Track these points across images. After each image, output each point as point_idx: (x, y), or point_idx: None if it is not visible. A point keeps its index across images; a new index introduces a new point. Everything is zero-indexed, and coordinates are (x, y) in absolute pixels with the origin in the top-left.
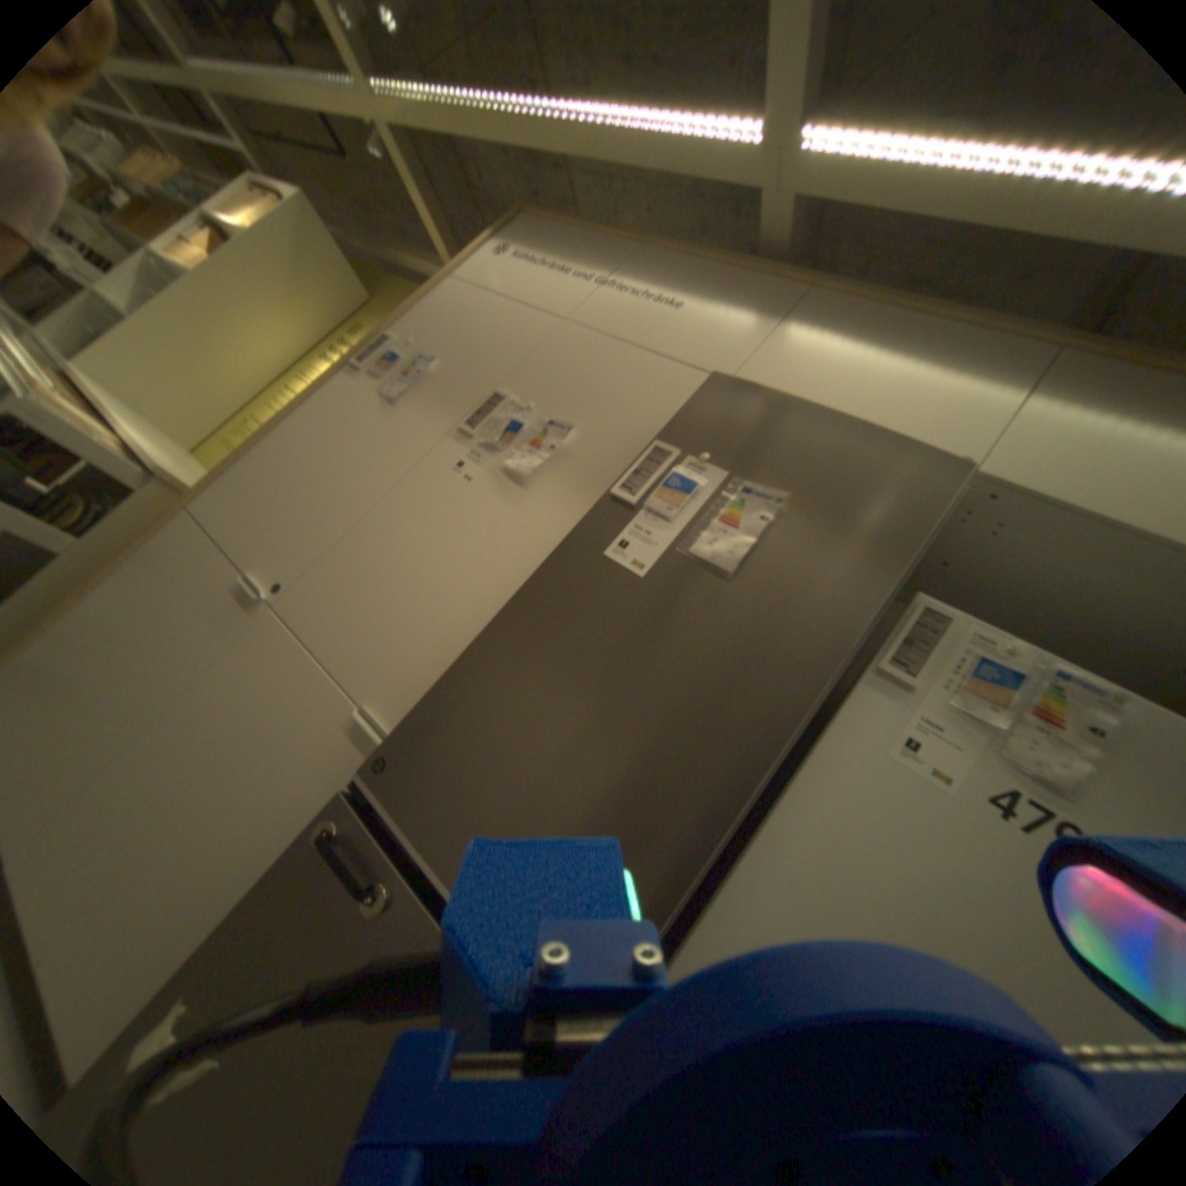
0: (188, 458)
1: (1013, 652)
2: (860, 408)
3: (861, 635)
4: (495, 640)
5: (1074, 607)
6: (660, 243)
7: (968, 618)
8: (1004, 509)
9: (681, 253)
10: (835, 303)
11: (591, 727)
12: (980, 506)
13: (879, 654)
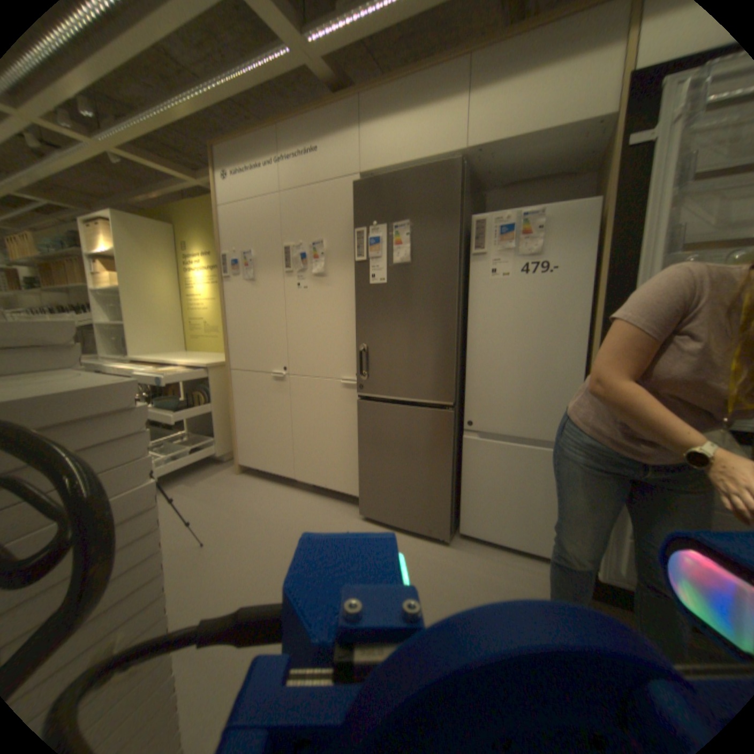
0: (185, 351)
1: (507, 216)
2: (412, 147)
3: (457, 251)
4: (360, 332)
5: (539, 158)
6: (281, 115)
7: (490, 213)
8: (486, 150)
9: (293, 113)
10: (372, 95)
11: (403, 335)
12: (478, 153)
13: (472, 244)
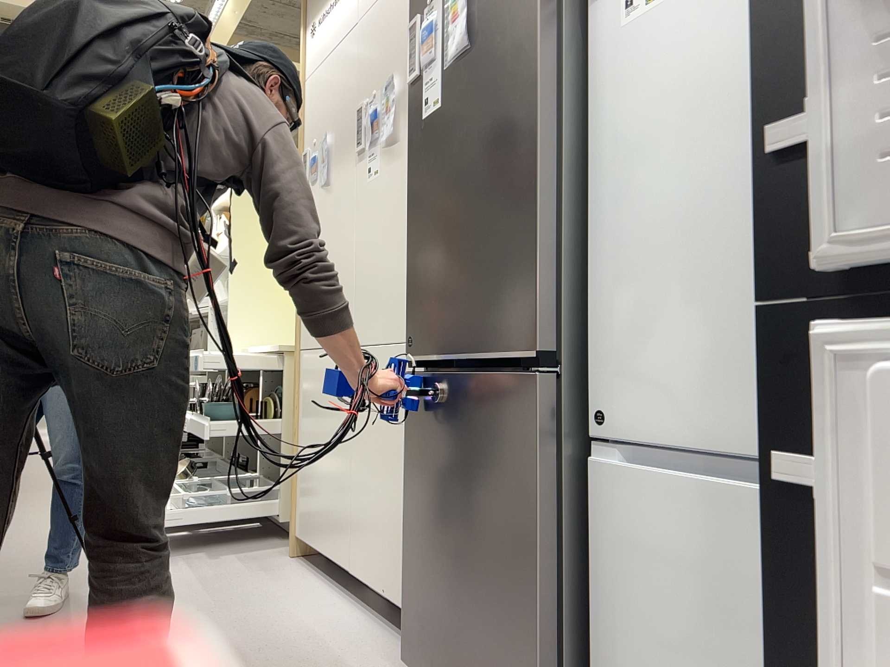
0: None
1: None
2: None
3: None
4: (411, 225)
5: None
6: None
7: None
8: None
9: None
10: None
11: (462, 207)
12: None
13: None
